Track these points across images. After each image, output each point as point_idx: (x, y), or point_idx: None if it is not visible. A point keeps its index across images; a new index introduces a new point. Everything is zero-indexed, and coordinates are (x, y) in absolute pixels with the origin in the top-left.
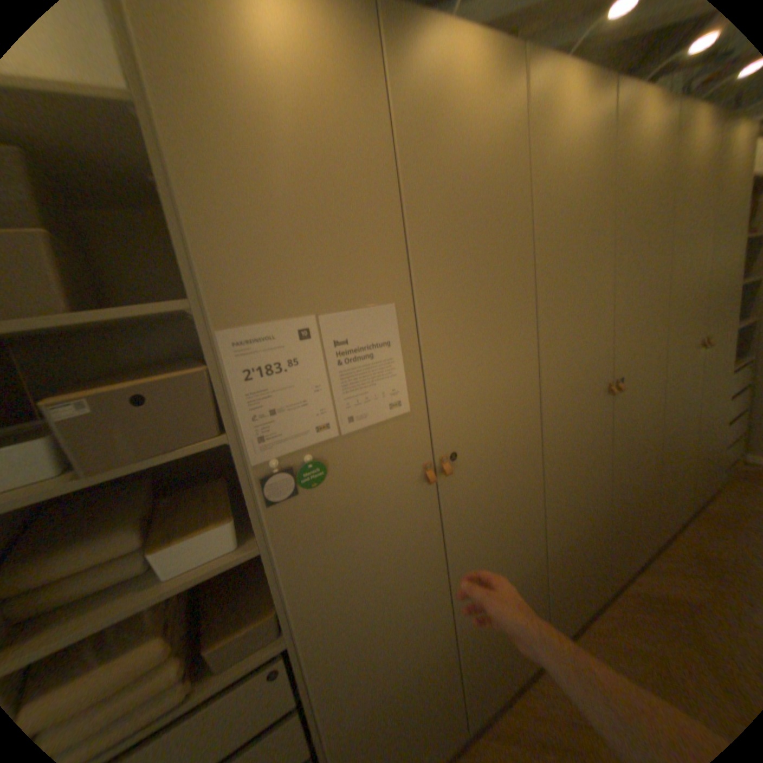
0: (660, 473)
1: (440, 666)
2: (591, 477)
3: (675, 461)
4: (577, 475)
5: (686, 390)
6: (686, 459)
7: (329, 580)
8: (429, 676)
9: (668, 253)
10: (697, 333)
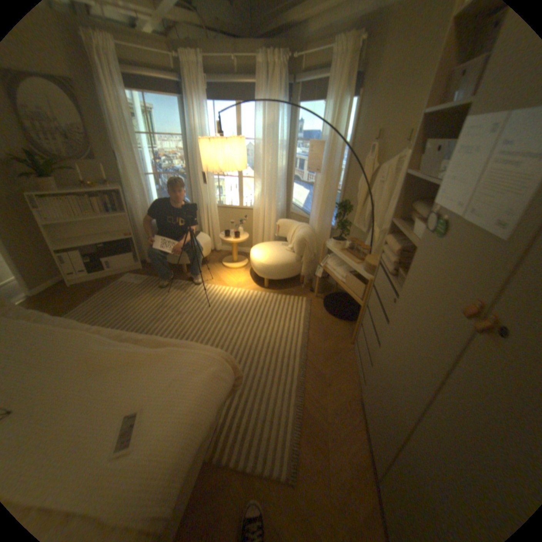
0: None
1: (398, 425)
2: None
3: None
4: None
5: None
6: None
7: (414, 291)
8: (395, 414)
9: None
10: None
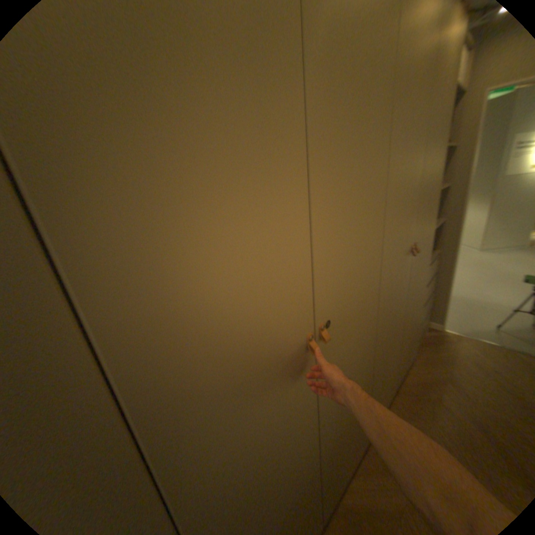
0: (371, 386)
1: None
2: (288, 460)
3: (385, 365)
4: (264, 479)
5: (397, 298)
6: (393, 357)
7: None
8: None
9: (387, 149)
10: (408, 242)
